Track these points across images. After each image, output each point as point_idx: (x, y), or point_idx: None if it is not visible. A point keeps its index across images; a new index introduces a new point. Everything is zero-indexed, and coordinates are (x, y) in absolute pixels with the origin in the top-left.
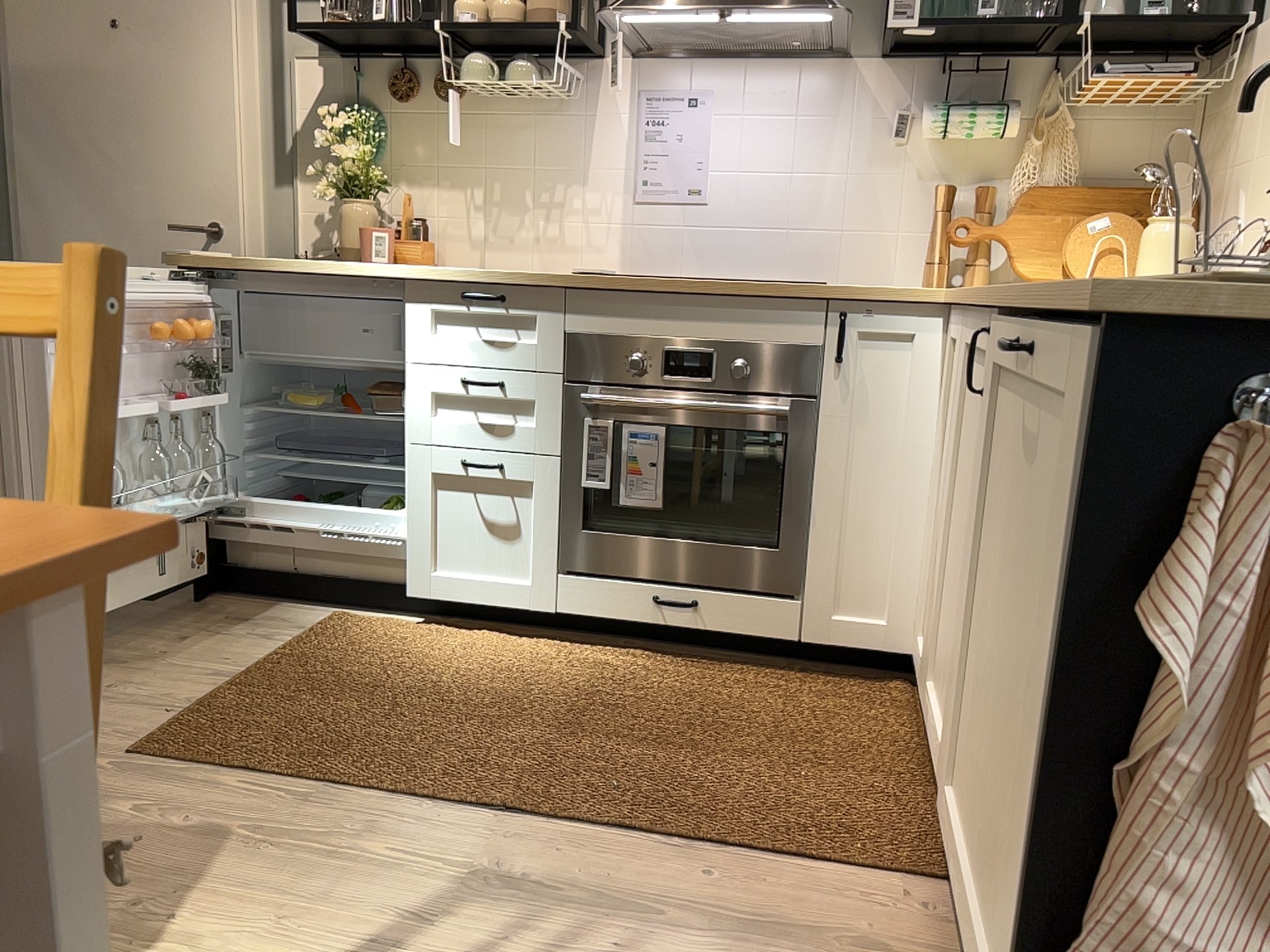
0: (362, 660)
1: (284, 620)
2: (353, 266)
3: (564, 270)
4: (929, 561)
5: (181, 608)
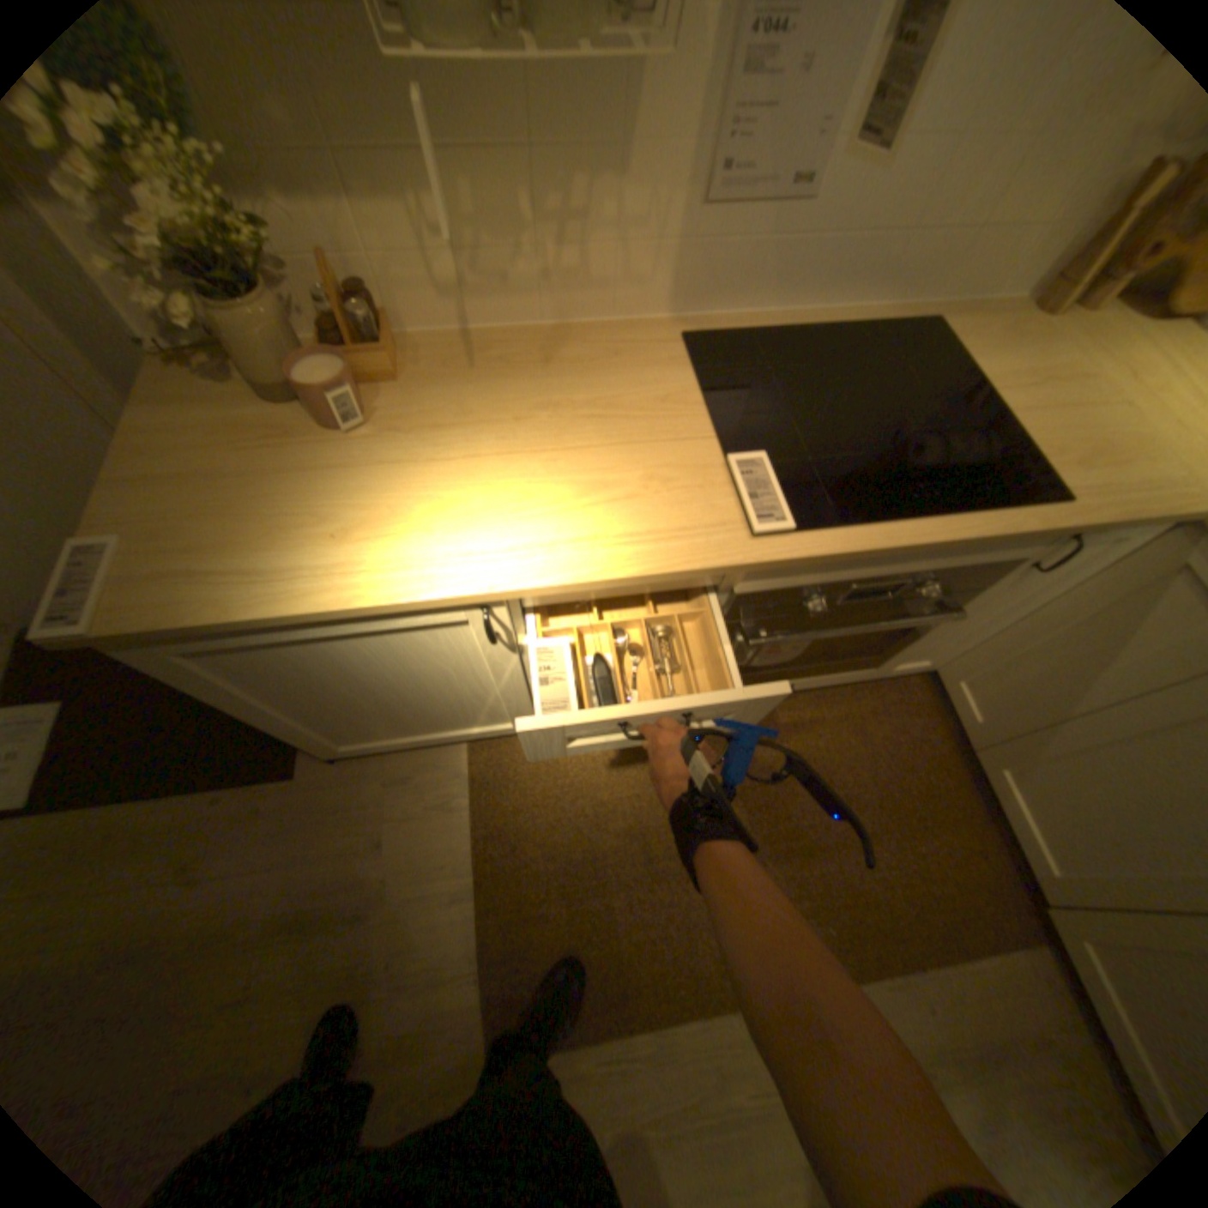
0: (551, 817)
1: (439, 771)
2: (417, 597)
3: (591, 315)
4: (1003, 653)
5: (327, 780)
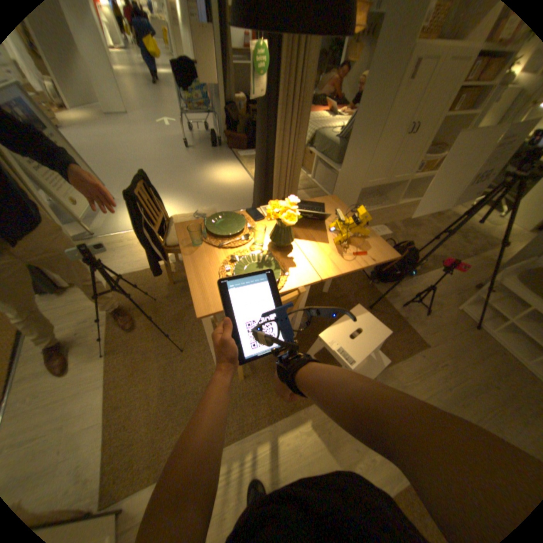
0: None
1: None
2: None
3: None
4: None
5: None
